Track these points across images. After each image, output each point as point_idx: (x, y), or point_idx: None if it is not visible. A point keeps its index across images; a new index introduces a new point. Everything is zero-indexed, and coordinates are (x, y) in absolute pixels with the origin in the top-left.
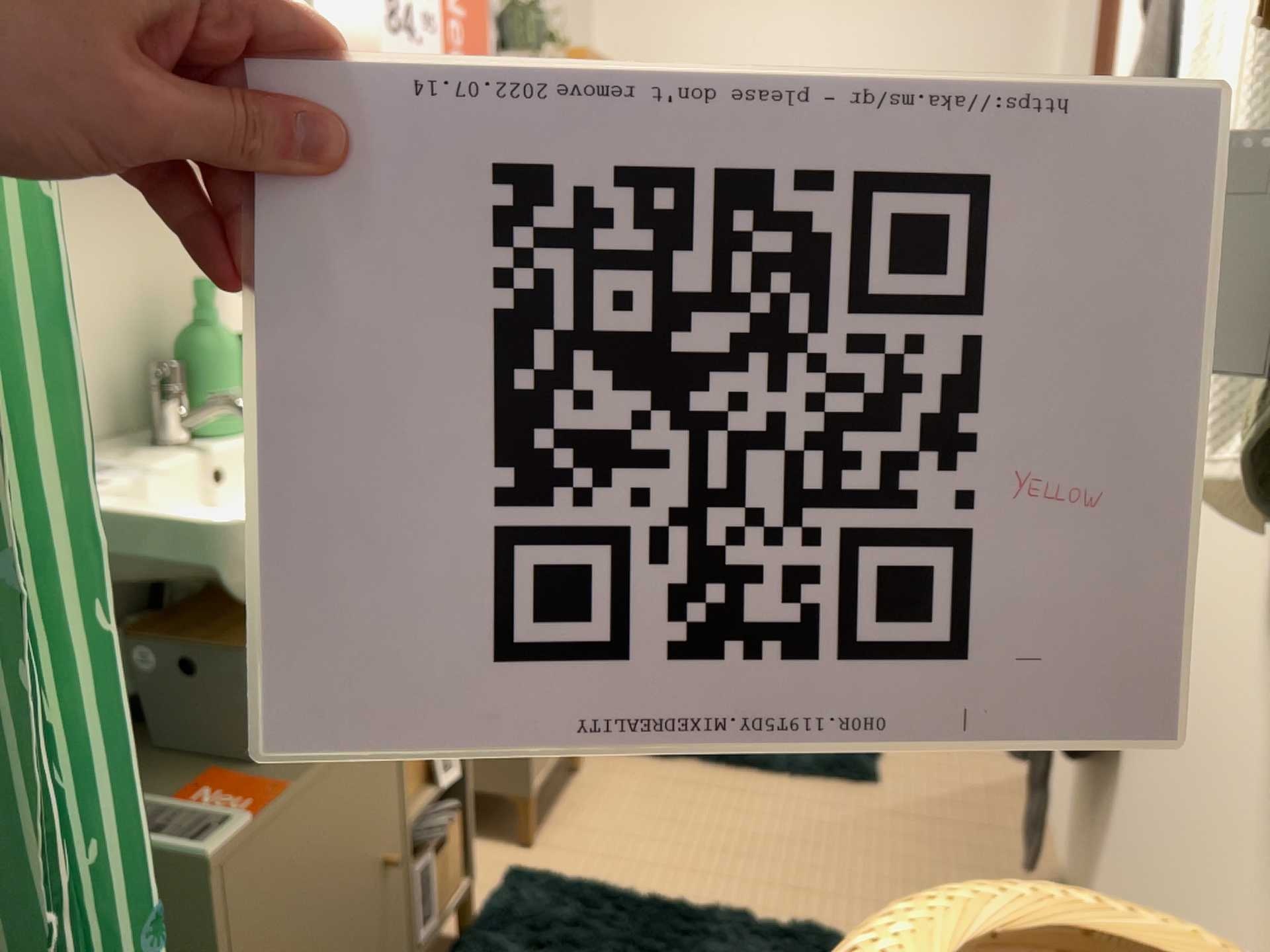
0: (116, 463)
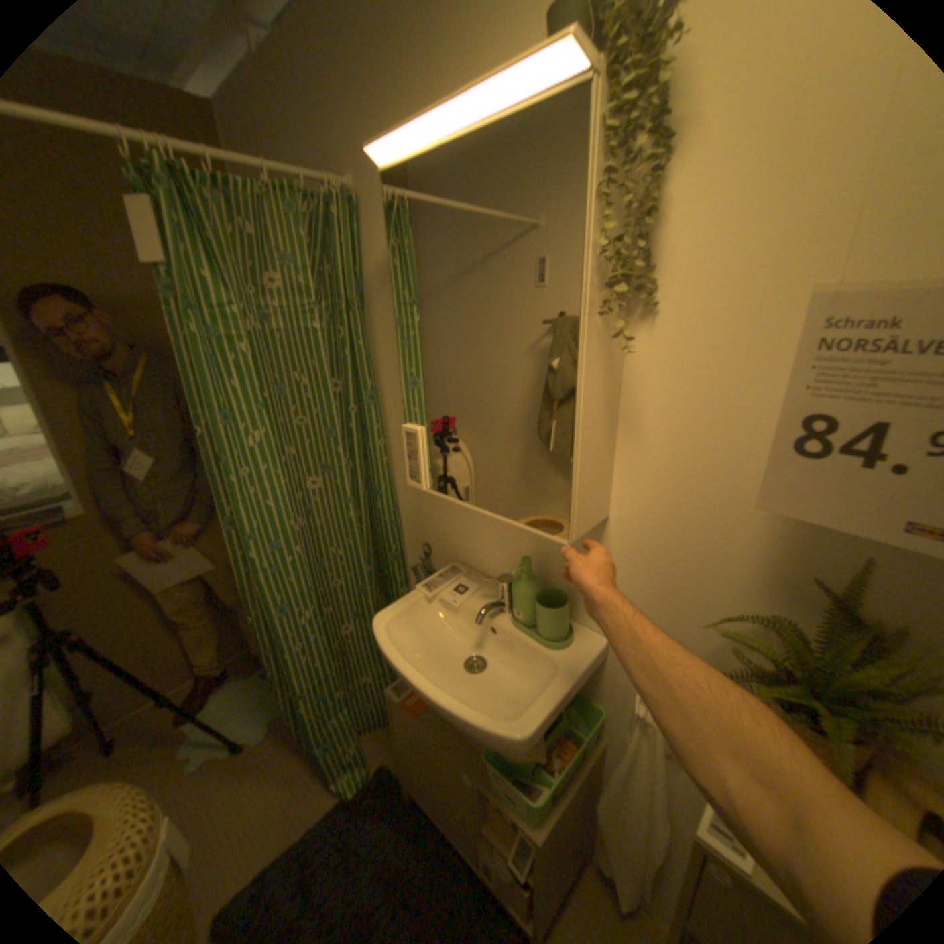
0: (462, 588)
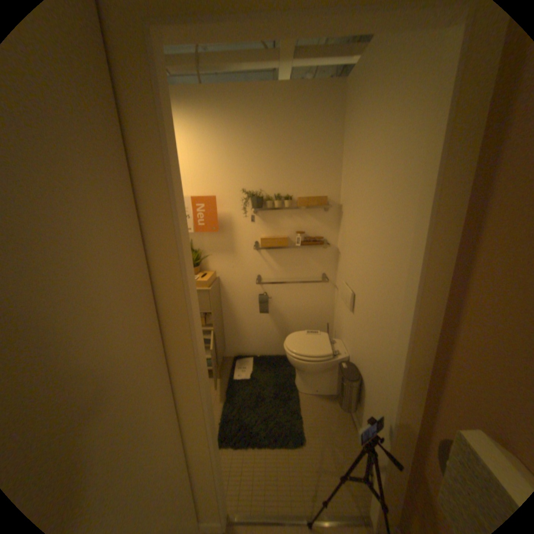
0: None
